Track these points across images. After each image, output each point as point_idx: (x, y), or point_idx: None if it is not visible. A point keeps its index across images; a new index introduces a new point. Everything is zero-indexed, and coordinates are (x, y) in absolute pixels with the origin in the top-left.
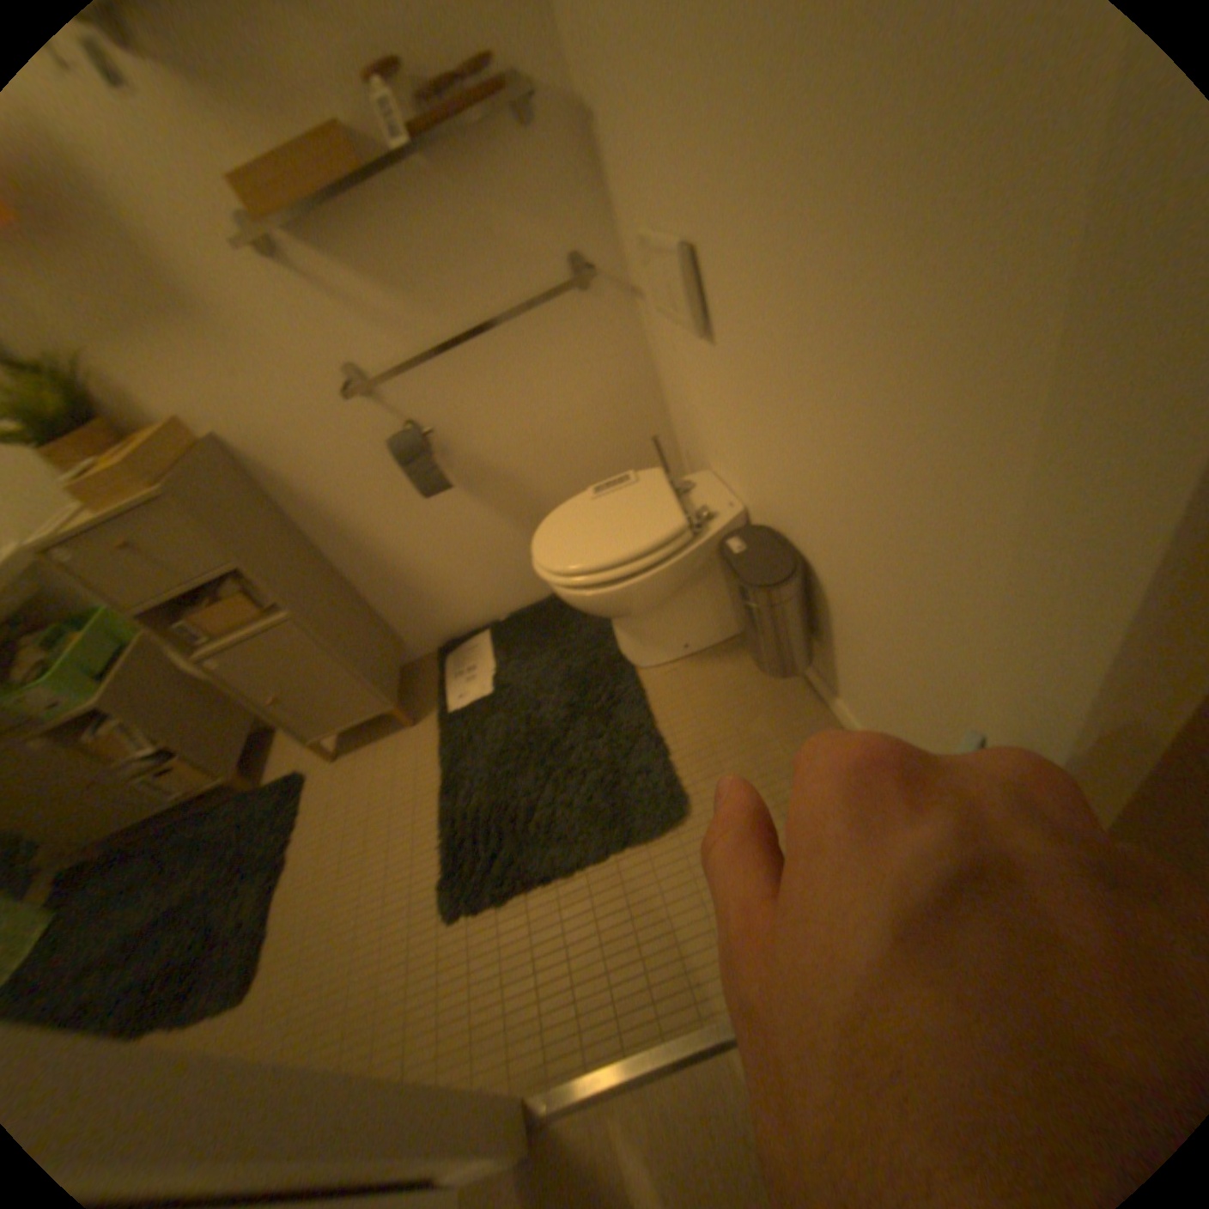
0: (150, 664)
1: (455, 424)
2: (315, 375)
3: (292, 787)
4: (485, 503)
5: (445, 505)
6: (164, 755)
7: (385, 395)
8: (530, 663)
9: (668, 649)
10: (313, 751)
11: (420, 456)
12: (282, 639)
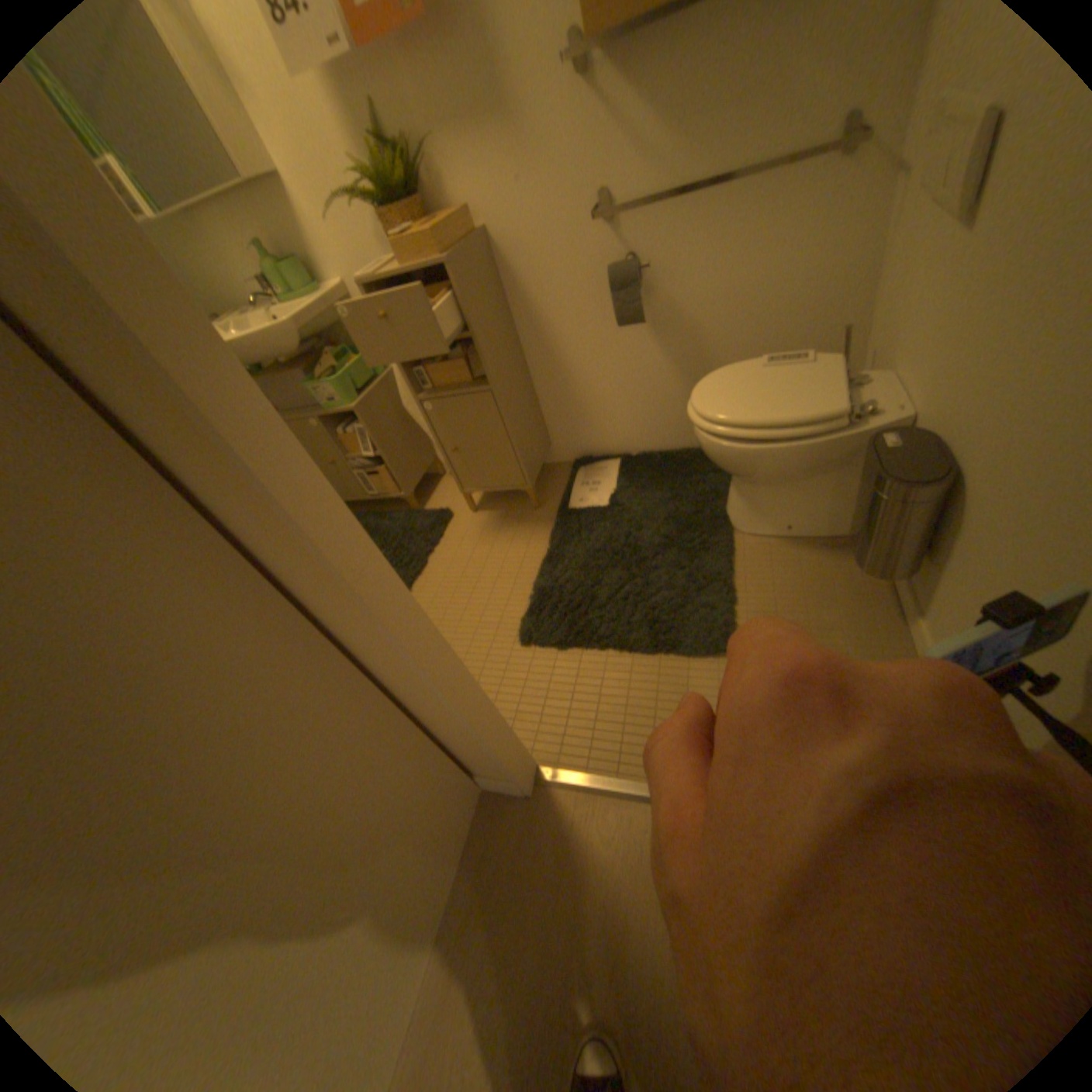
0: (388, 393)
1: (669, 264)
2: (577, 191)
3: (444, 517)
4: (664, 346)
5: (631, 338)
6: (378, 460)
7: (623, 223)
8: (645, 494)
9: (772, 524)
10: (465, 497)
11: (631, 285)
12: (479, 402)
